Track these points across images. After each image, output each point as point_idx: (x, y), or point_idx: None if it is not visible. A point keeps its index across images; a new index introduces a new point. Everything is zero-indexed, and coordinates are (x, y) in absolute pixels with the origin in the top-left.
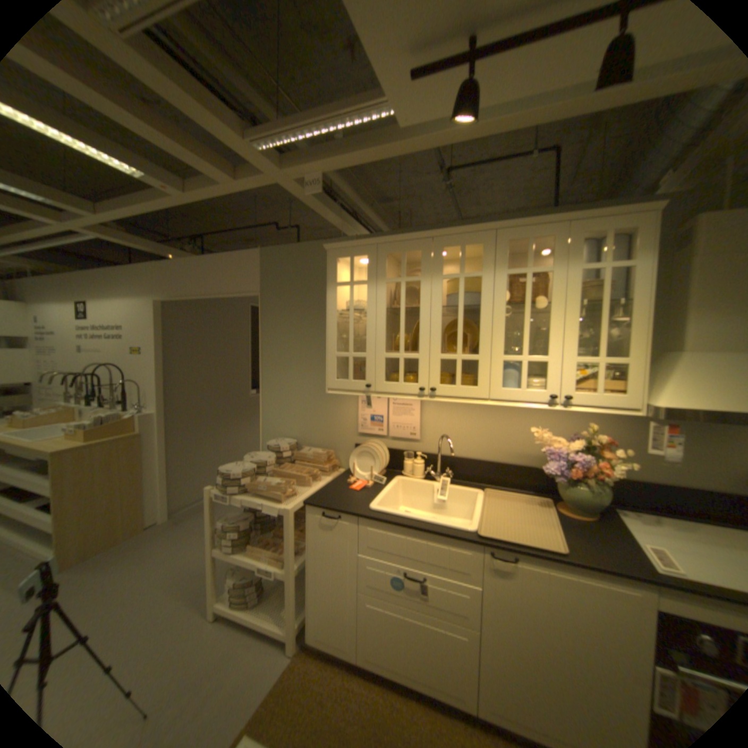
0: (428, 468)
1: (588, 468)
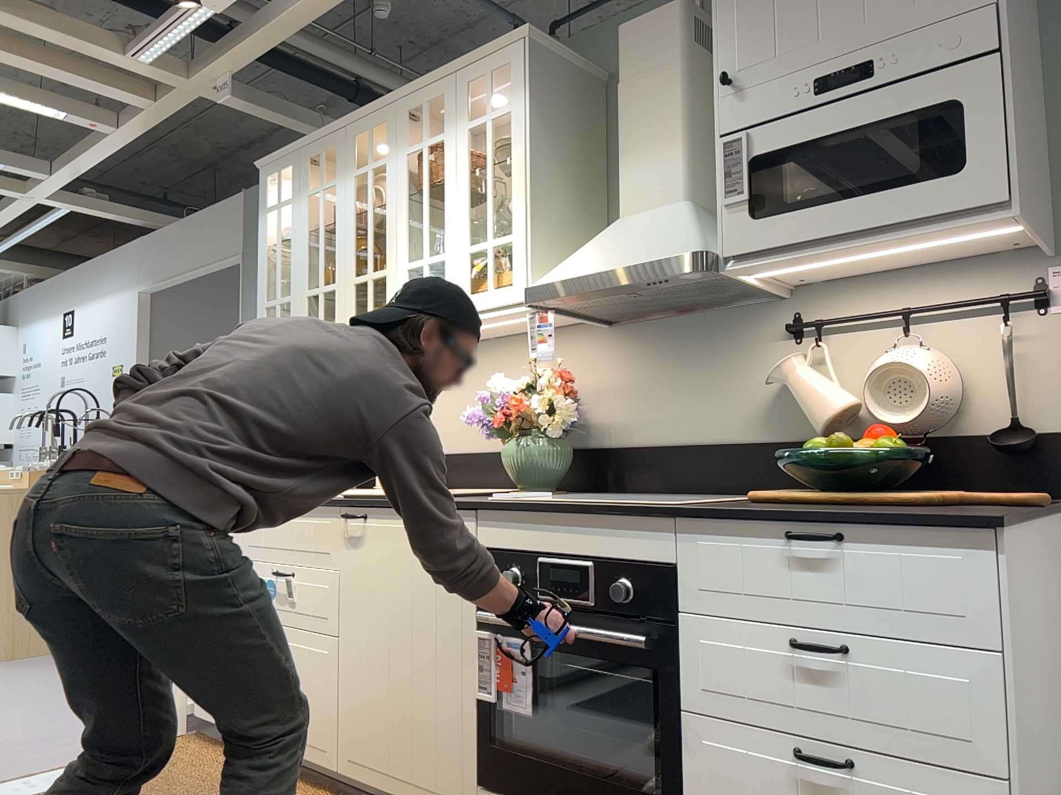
0: None
1: (503, 405)
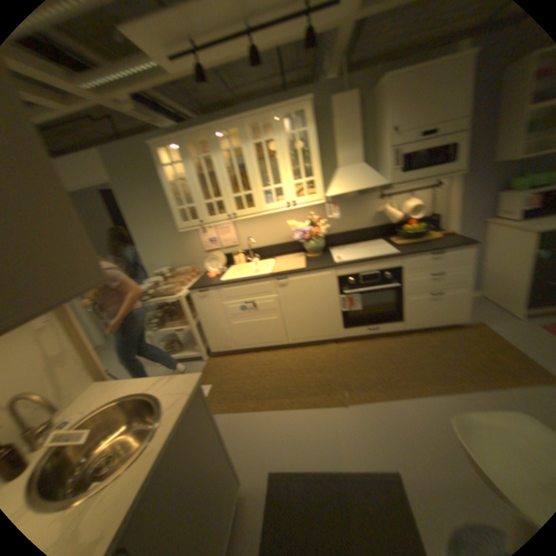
0: (245, 257)
1: (309, 231)
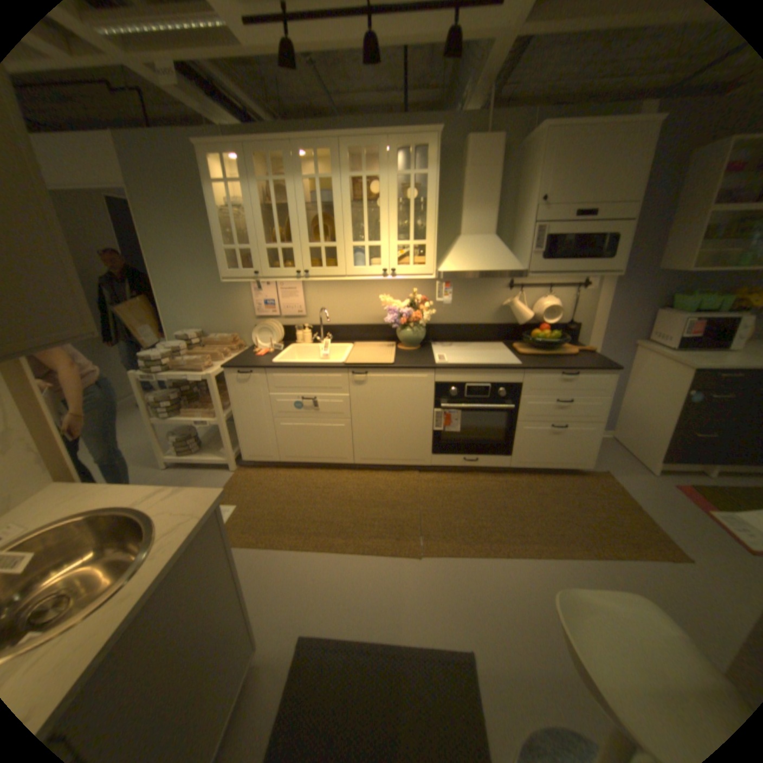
0: (315, 336)
1: (409, 316)
